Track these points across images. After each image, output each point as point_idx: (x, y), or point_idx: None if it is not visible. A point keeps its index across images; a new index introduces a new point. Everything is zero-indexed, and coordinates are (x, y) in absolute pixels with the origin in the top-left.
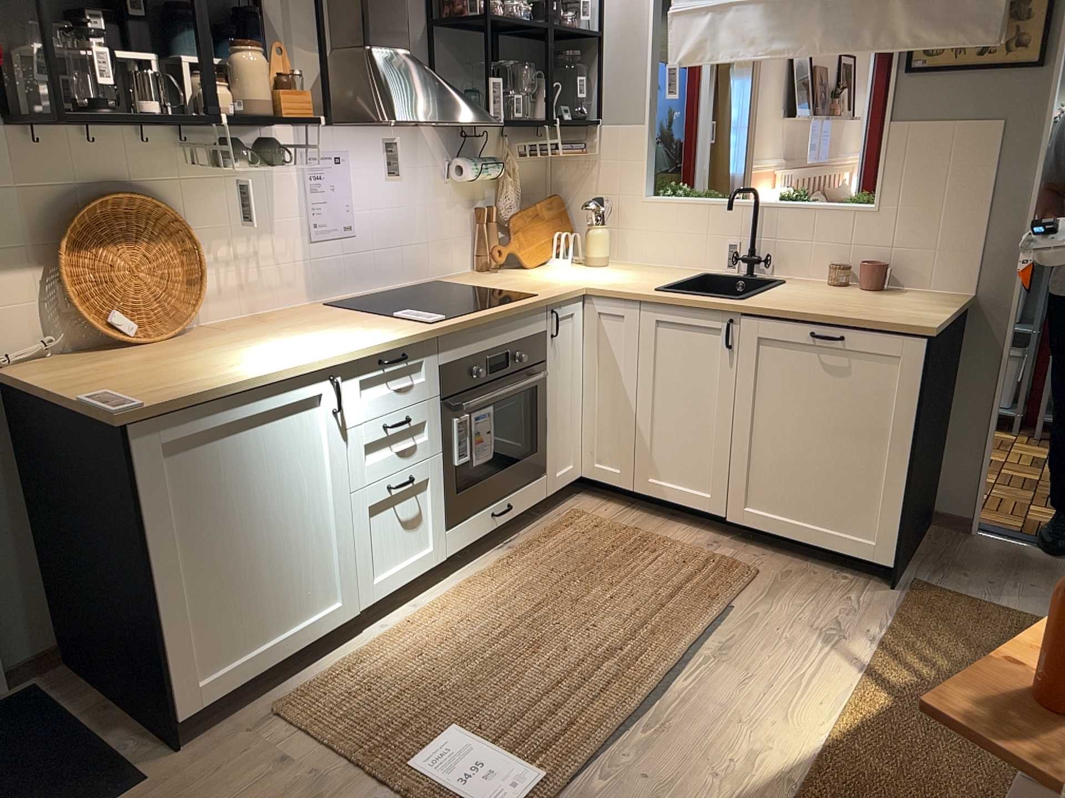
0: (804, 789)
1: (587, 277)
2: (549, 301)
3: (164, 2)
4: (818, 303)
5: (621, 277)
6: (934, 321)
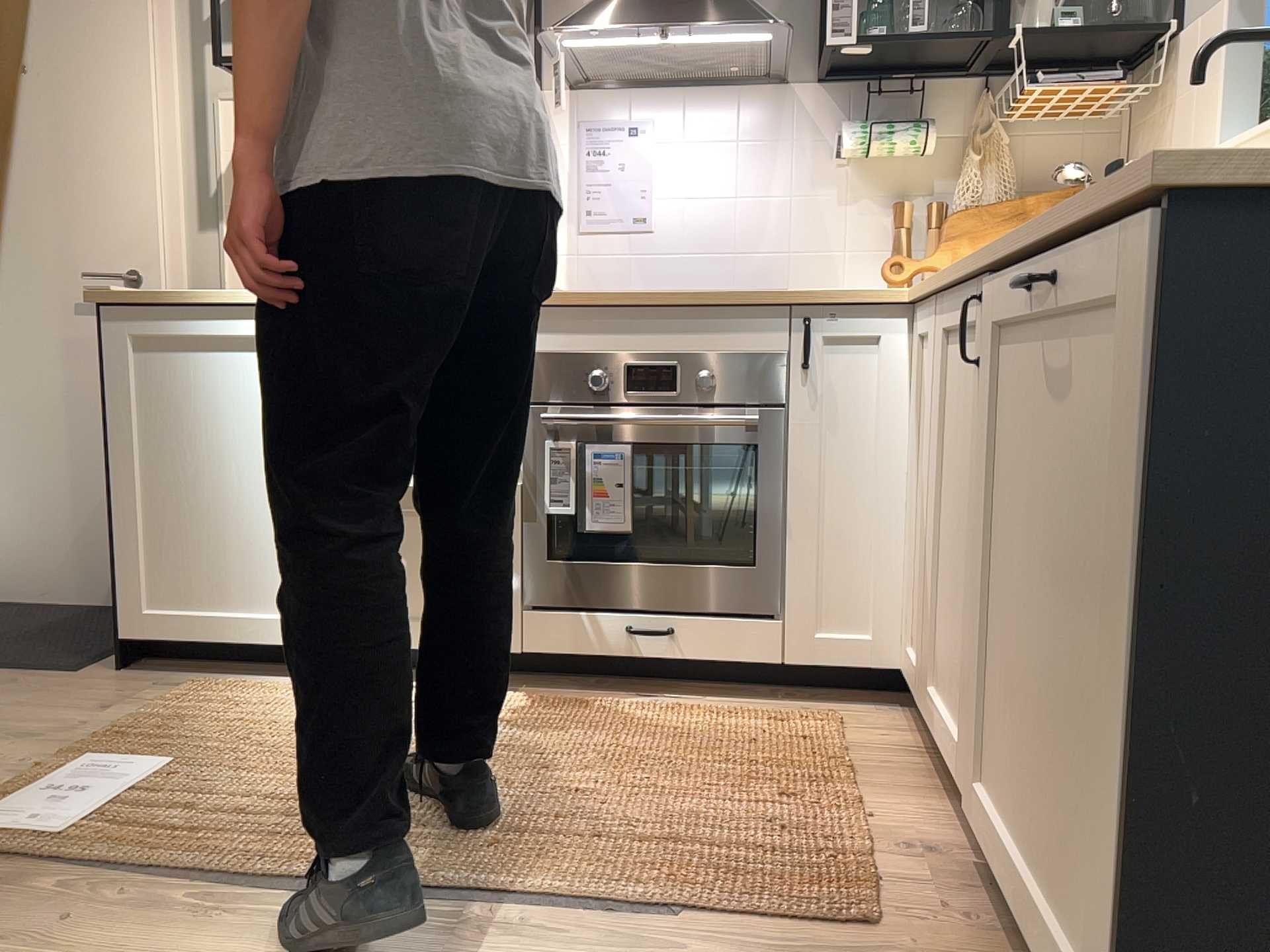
0: None
1: None
2: (787, 299)
3: None
4: None
5: None
6: None
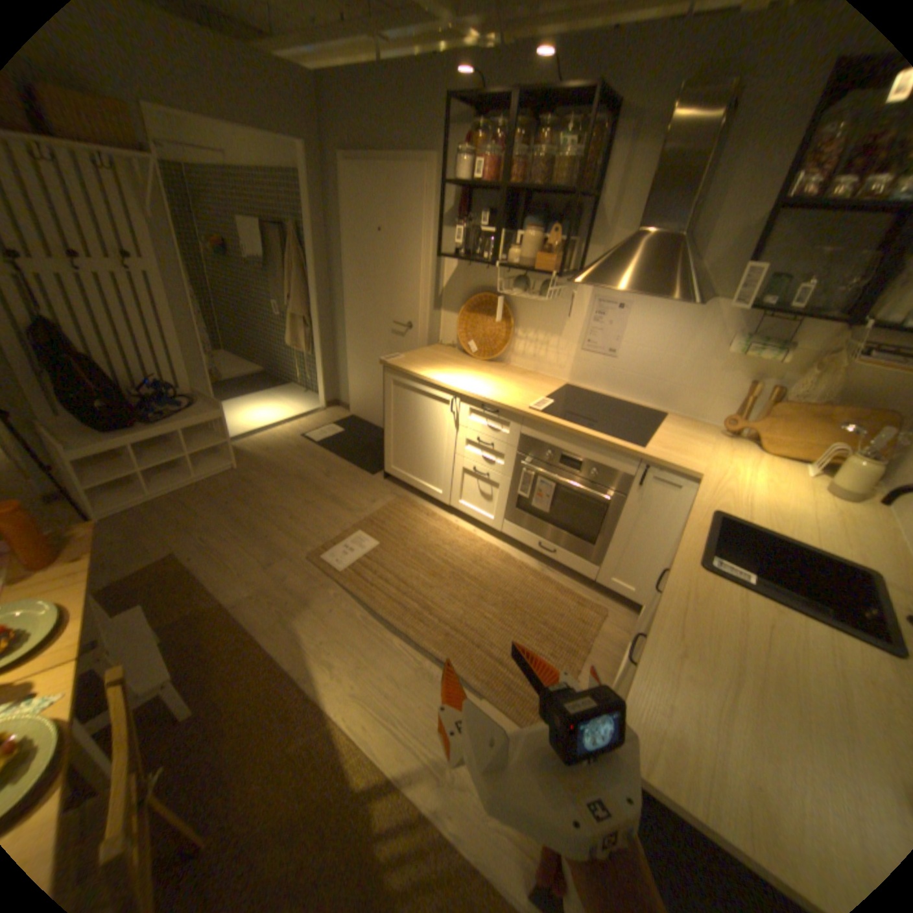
0: (296, 685)
1: (758, 481)
2: (638, 456)
3: (541, 201)
4: (739, 649)
5: (773, 501)
6: (659, 775)
